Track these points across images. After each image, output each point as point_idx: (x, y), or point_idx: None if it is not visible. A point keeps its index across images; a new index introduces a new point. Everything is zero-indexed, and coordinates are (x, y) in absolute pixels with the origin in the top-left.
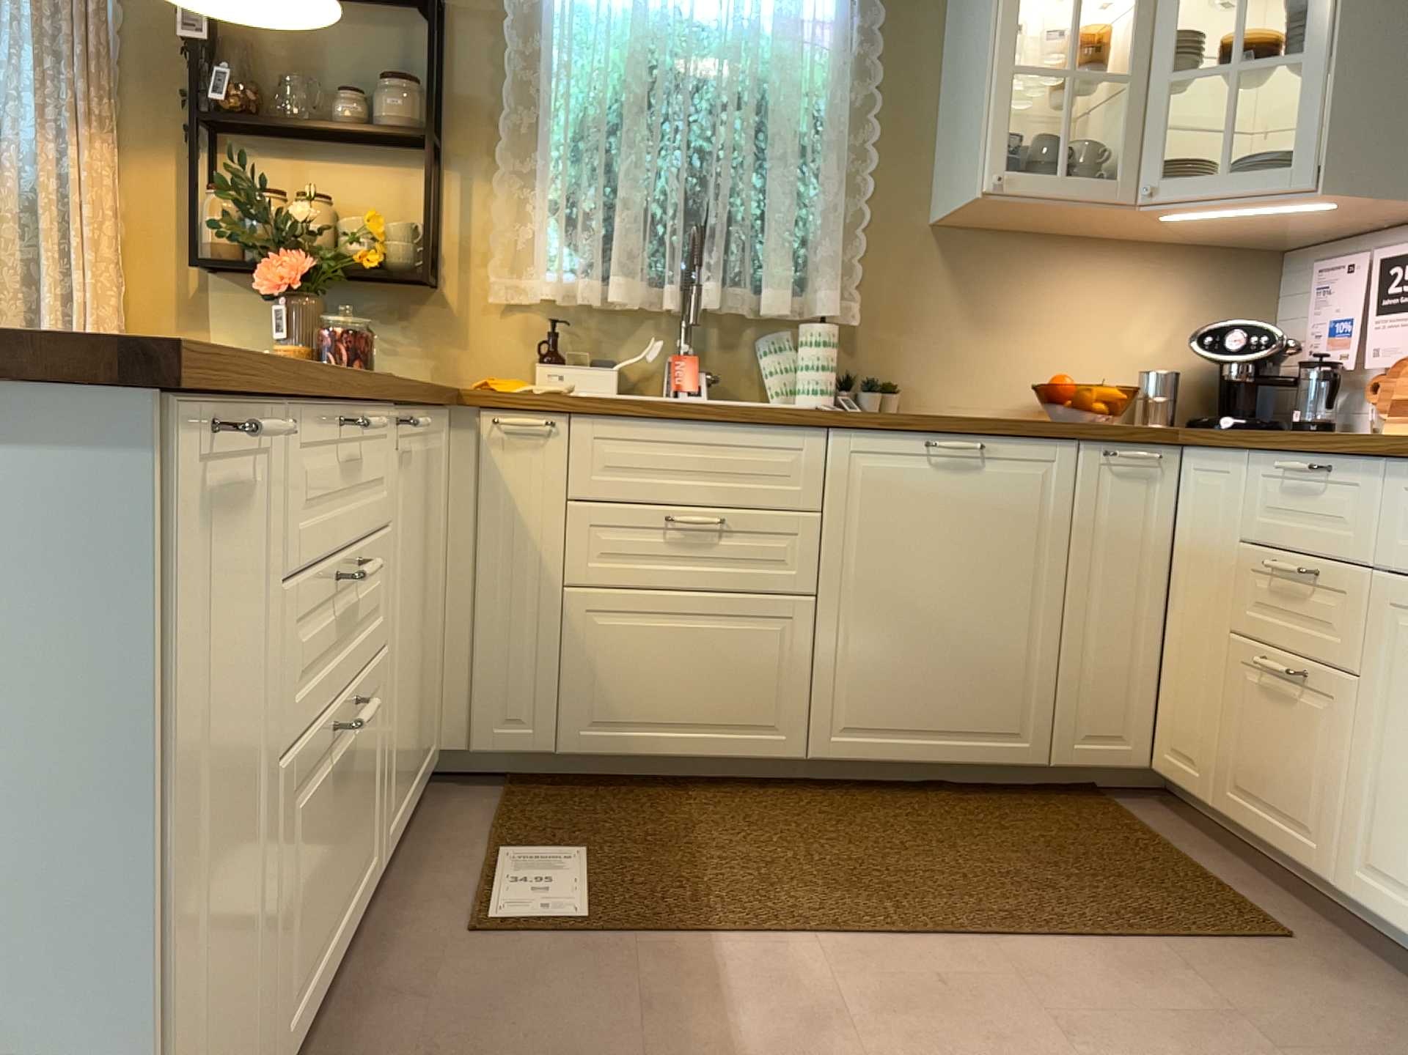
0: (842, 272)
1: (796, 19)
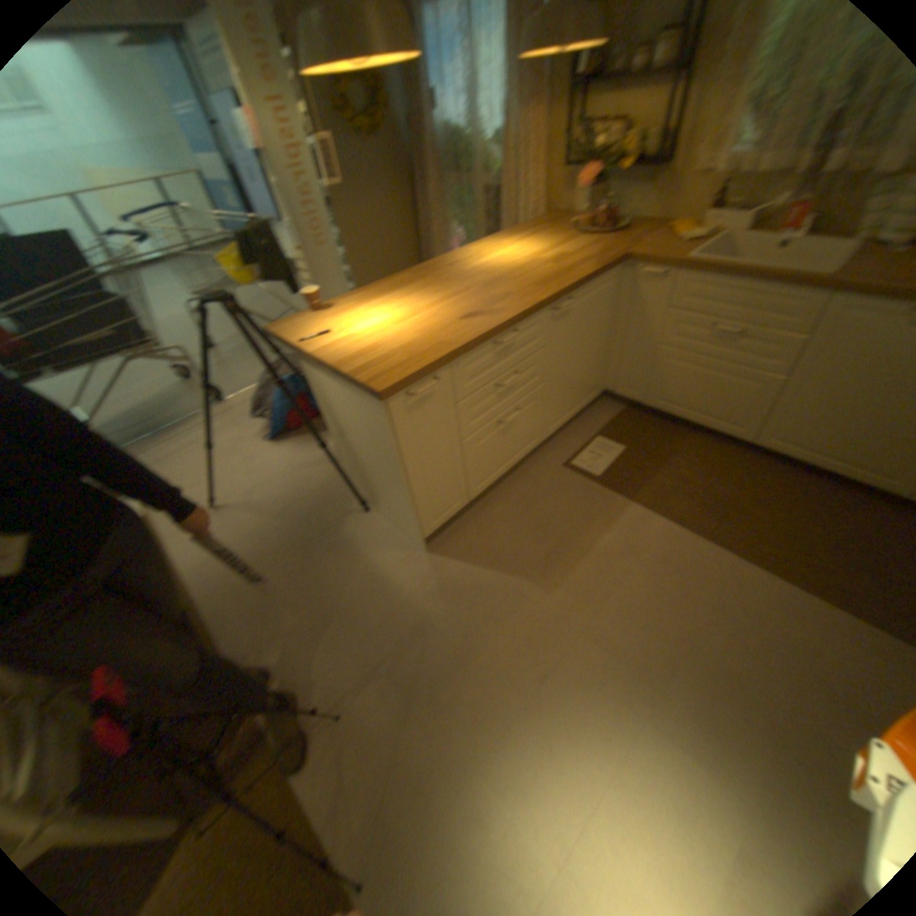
0: None
1: None
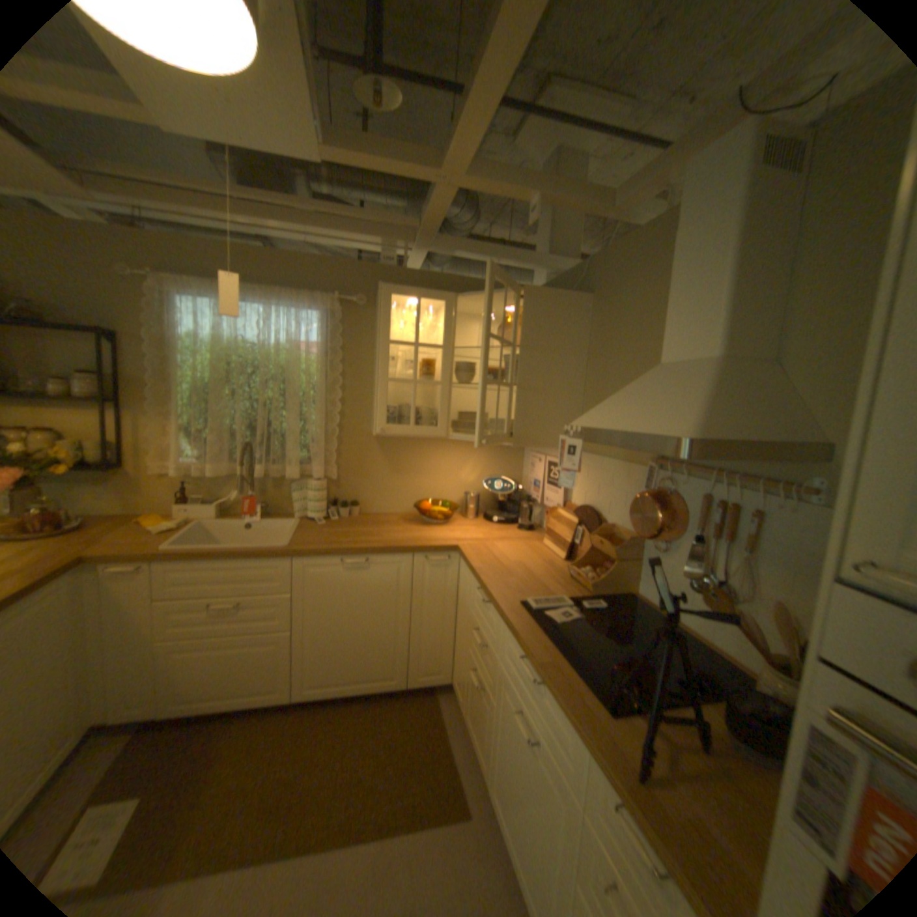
0: (329, 453)
1: (298, 343)
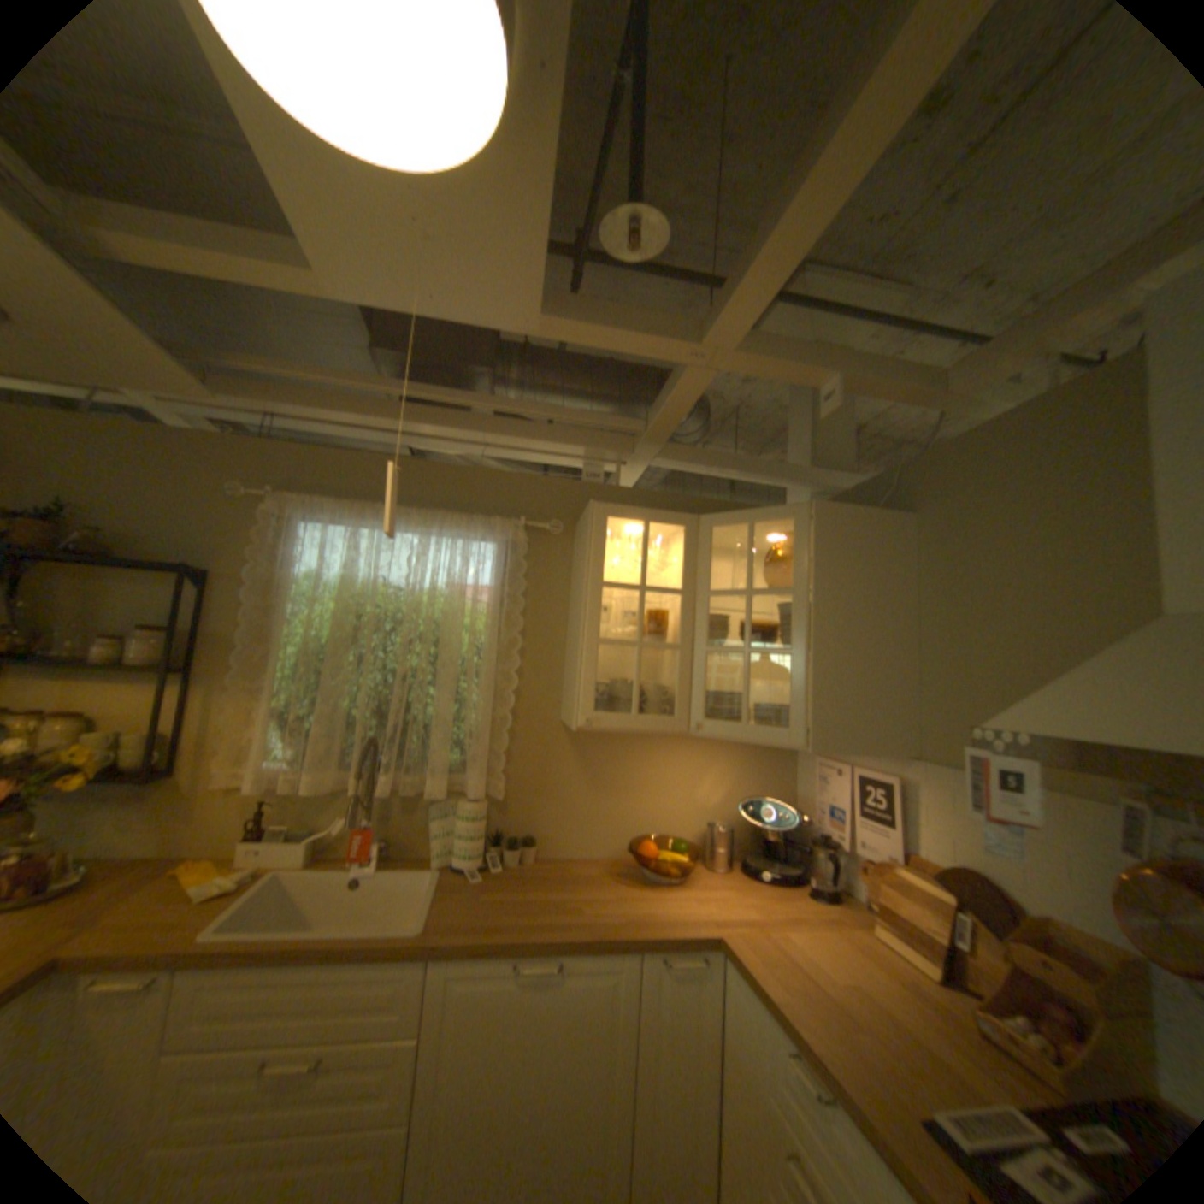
0: (494, 755)
1: (462, 587)
